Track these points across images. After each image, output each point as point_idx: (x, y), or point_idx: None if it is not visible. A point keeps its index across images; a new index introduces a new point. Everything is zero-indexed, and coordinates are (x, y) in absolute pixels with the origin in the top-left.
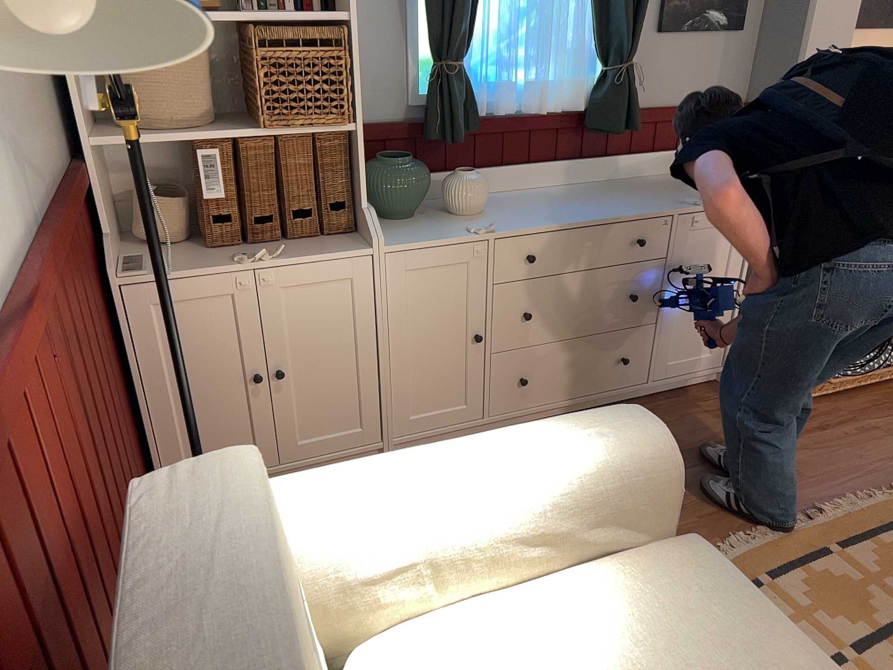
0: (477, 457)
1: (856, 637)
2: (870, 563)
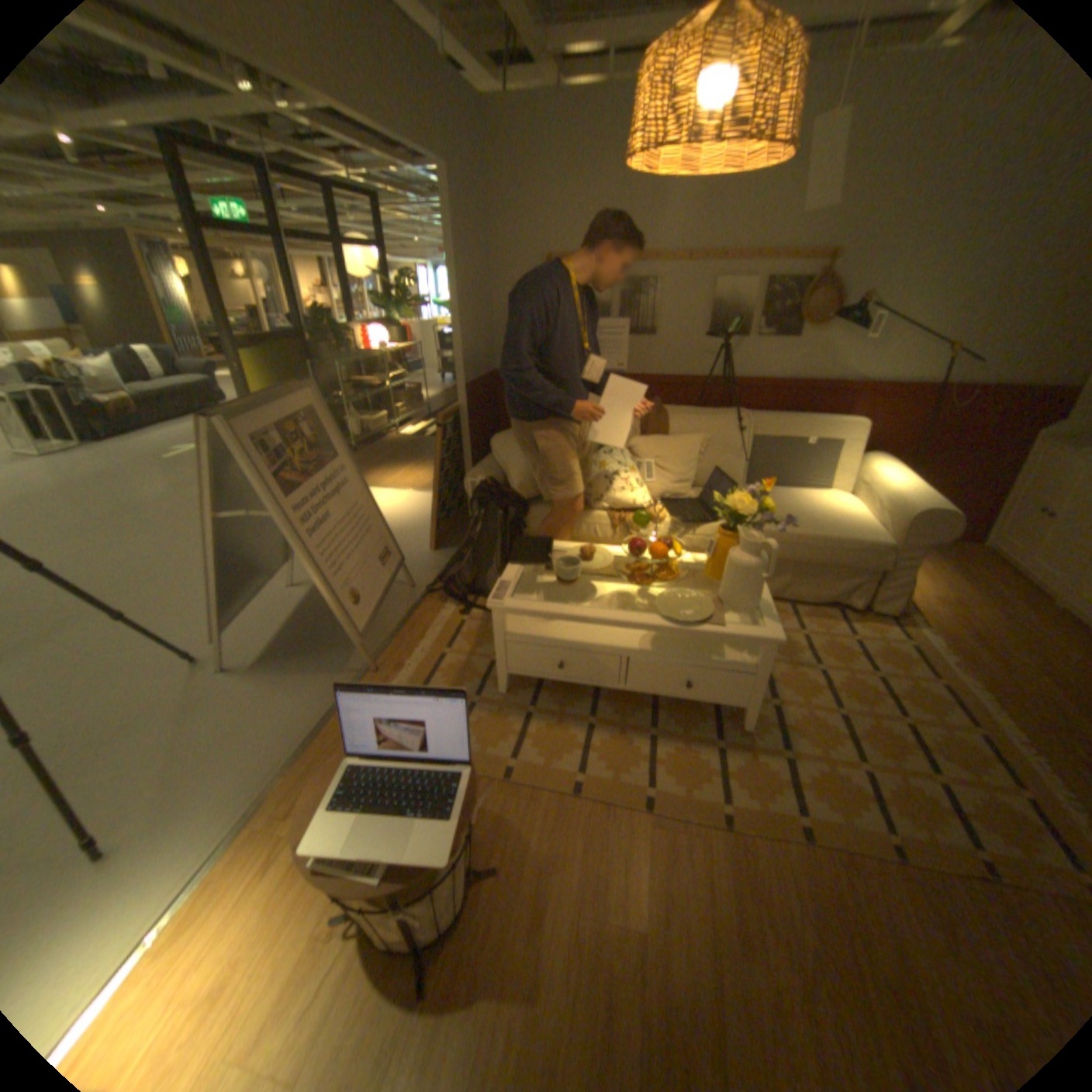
0: (911, 481)
1: (895, 688)
2: (968, 740)
